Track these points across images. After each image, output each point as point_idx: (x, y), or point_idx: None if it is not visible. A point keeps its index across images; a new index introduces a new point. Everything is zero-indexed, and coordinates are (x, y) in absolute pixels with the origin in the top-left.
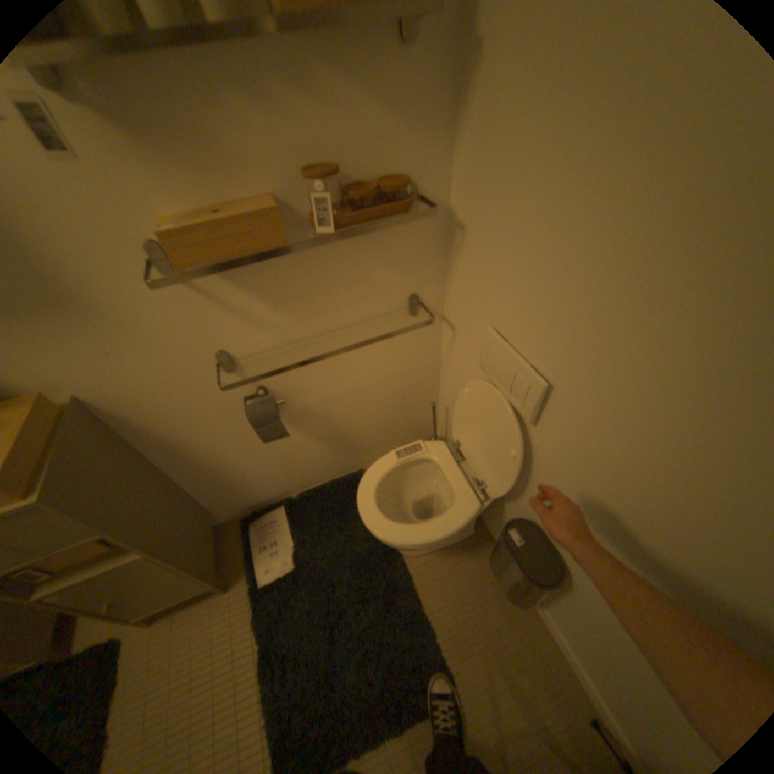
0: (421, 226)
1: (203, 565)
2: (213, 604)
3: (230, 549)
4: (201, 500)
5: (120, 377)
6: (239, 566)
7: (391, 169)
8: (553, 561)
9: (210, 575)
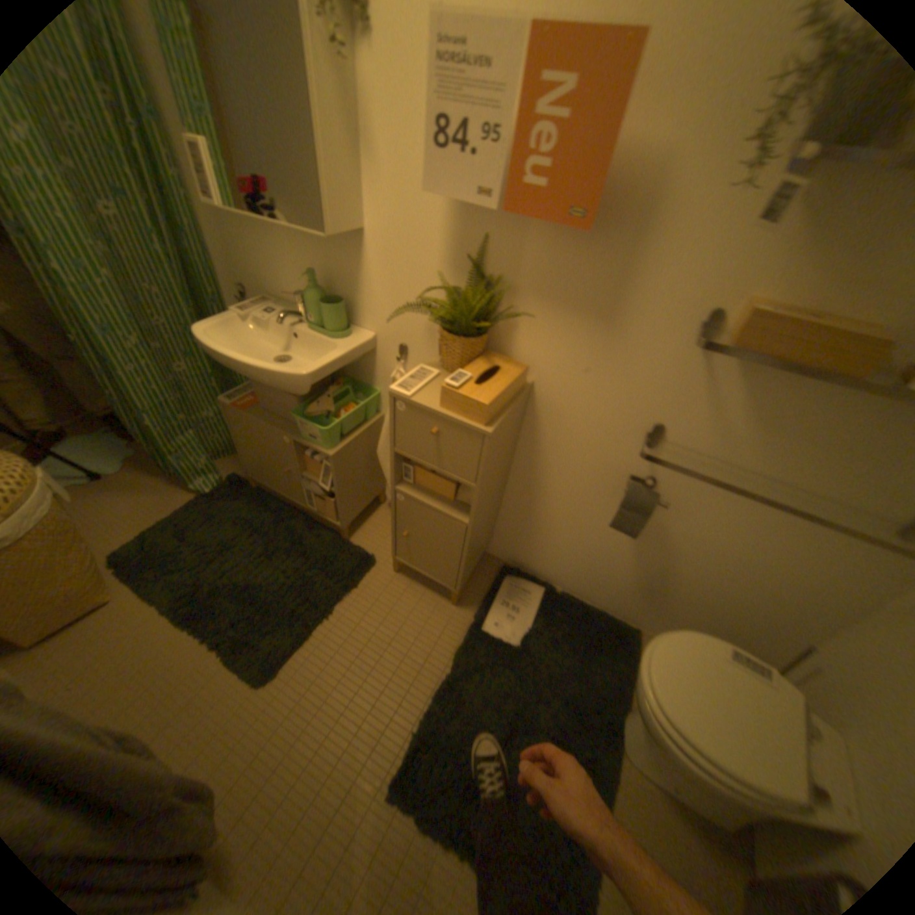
0: None
1: (469, 570)
2: (443, 604)
3: (481, 578)
4: (501, 521)
5: (573, 390)
6: (479, 598)
7: None
8: None
9: (465, 582)
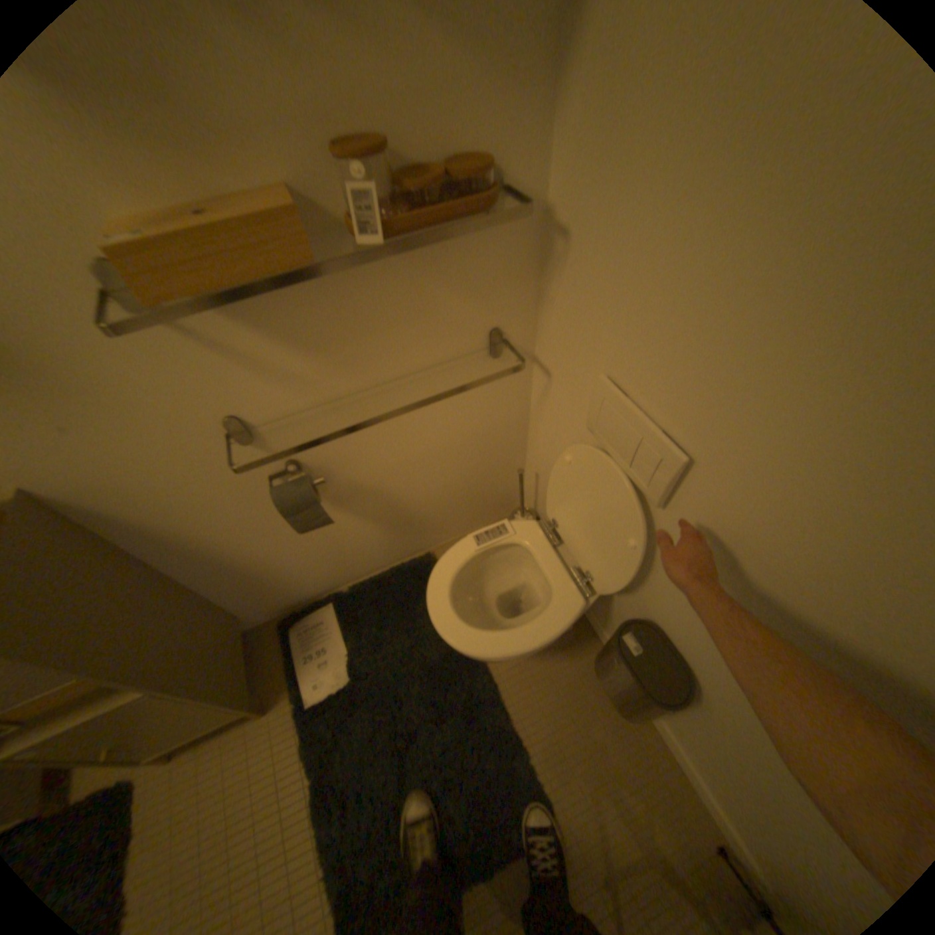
0: (506, 232)
1: (232, 686)
2: (249, 730)
3: (266, 659)
4: (223, 603)
5: (87, 458)
6: (279, 681)
7: (464, 143)
8: (680, 673)
9: (241, 698)
